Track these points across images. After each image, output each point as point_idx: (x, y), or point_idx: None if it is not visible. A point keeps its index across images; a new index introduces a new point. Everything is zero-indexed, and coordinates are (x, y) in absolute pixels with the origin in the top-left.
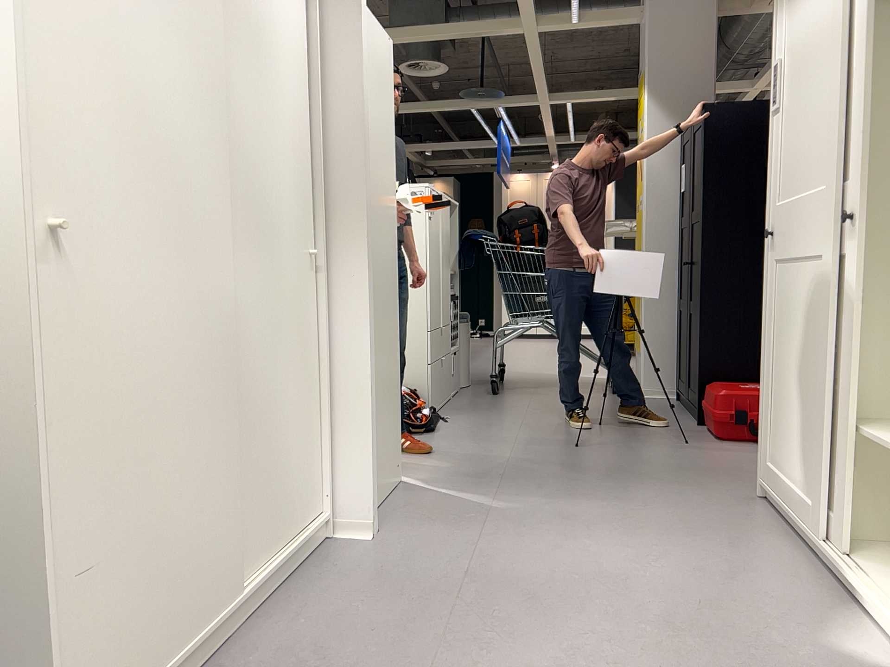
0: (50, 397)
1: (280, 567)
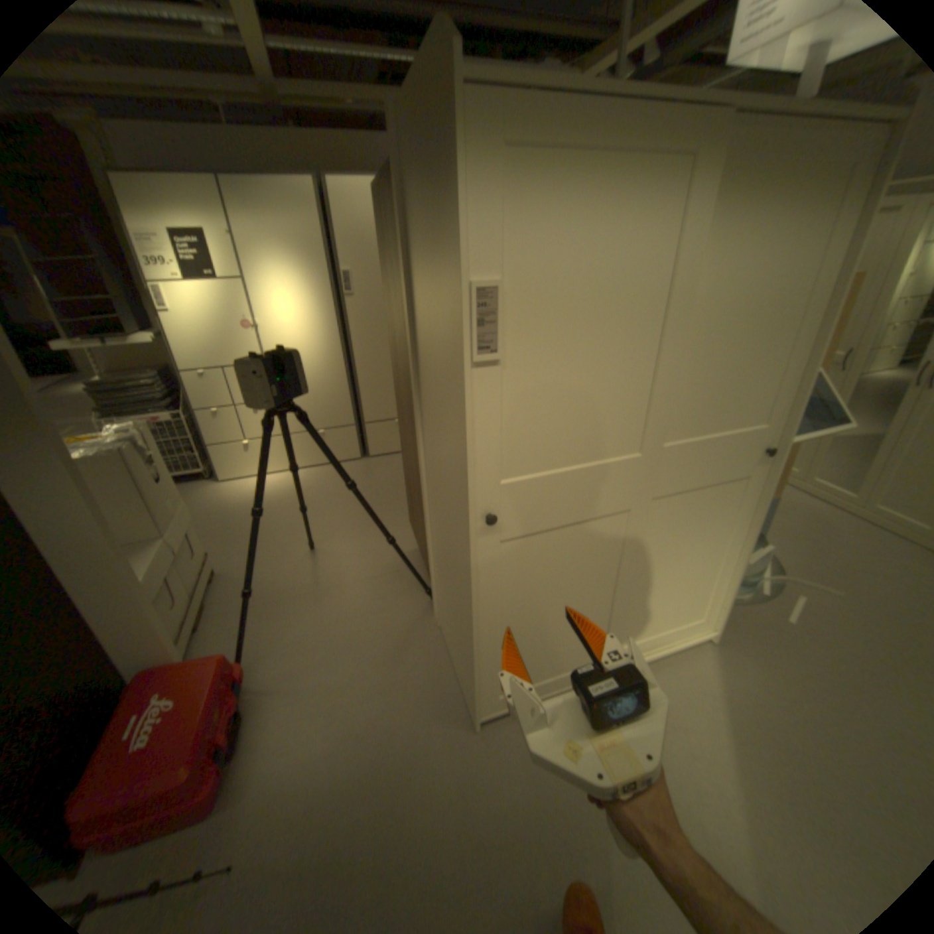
0: None
1: None
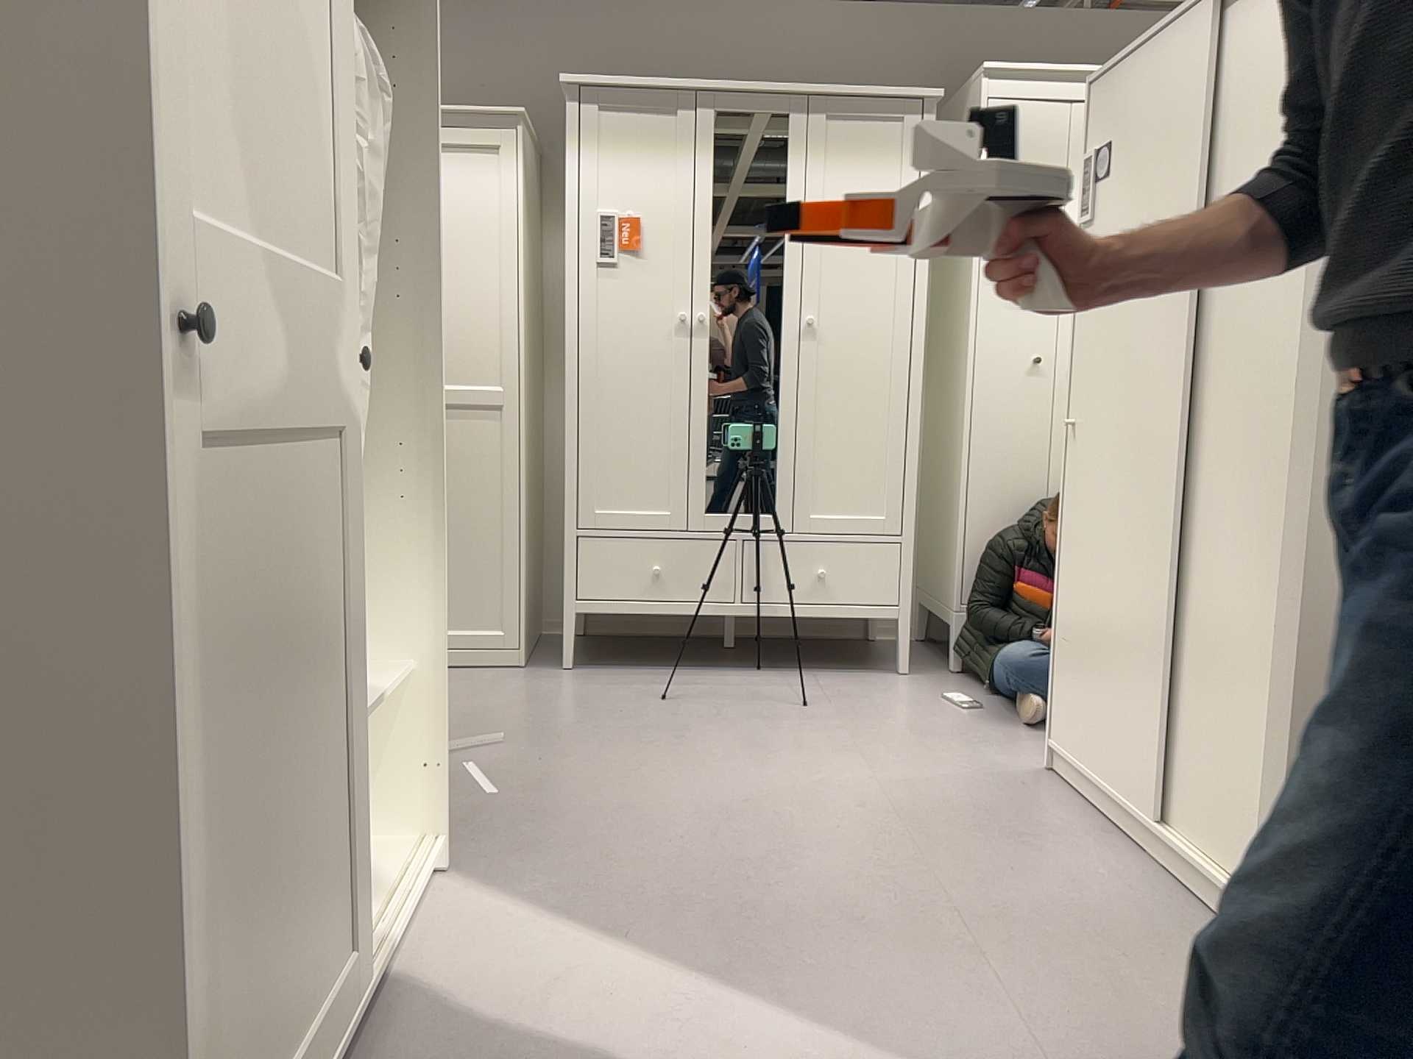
0: (1064, 525)
1: (1209, 886)
